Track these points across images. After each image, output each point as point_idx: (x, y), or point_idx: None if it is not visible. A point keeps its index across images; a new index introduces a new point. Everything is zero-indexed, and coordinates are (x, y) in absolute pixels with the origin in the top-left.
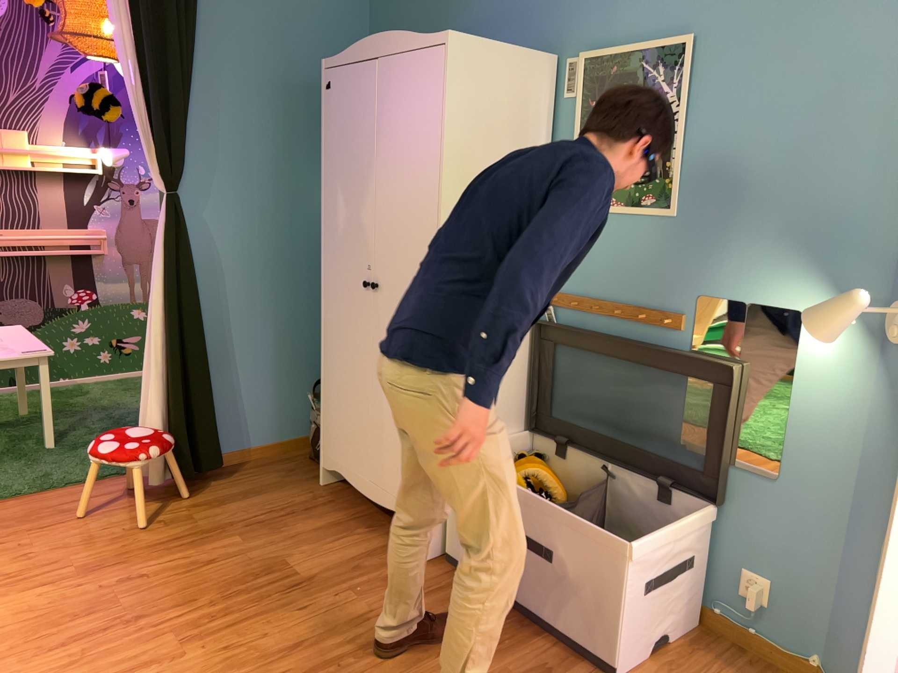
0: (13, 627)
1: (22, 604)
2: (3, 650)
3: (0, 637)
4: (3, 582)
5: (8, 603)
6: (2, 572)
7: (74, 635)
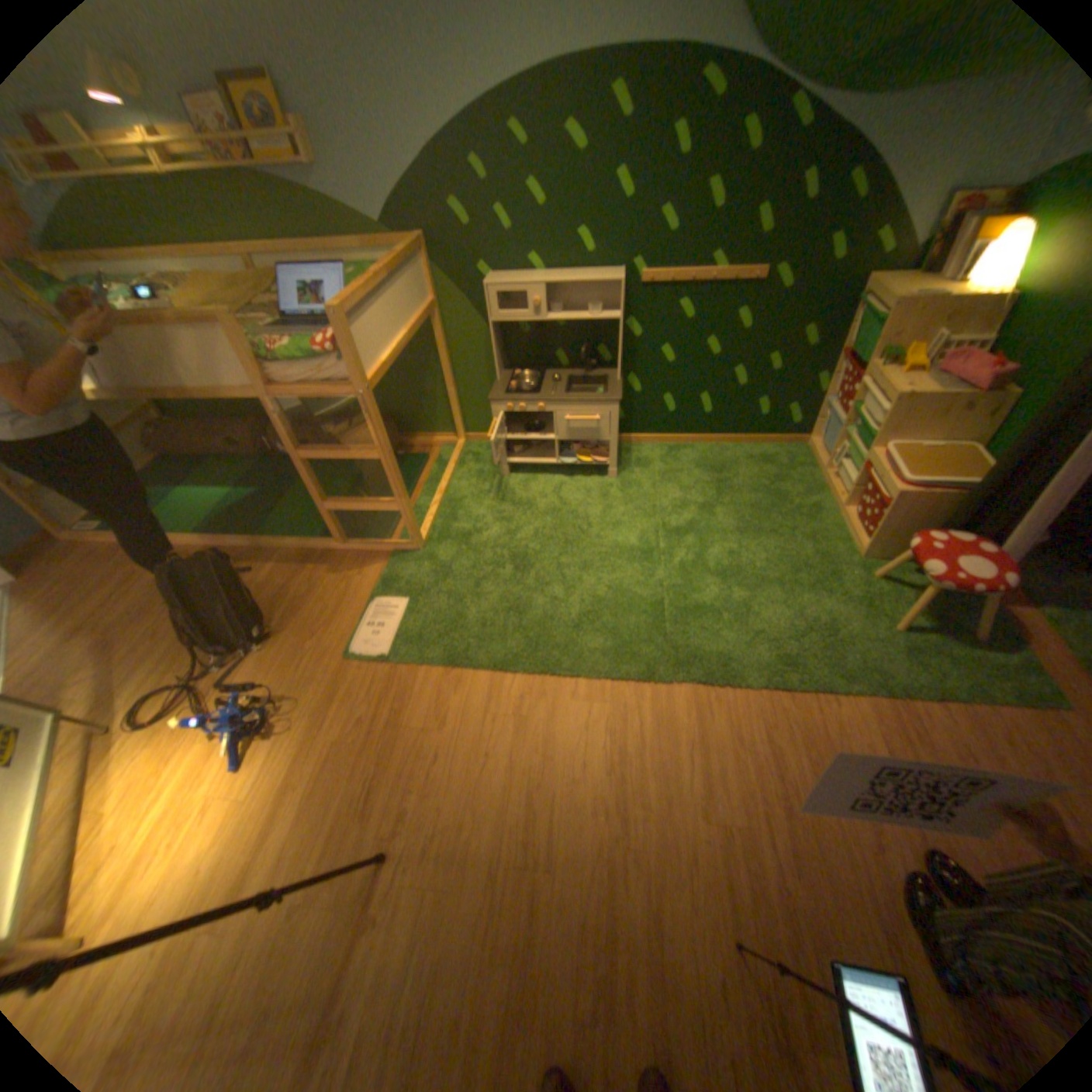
0: (820, 721)
1: (856, 735)
2: (785, 708)
3: (806, 710)
4: (910, 731)
5: (864, 726)
6: (934, 733)
7: (784, 757)
